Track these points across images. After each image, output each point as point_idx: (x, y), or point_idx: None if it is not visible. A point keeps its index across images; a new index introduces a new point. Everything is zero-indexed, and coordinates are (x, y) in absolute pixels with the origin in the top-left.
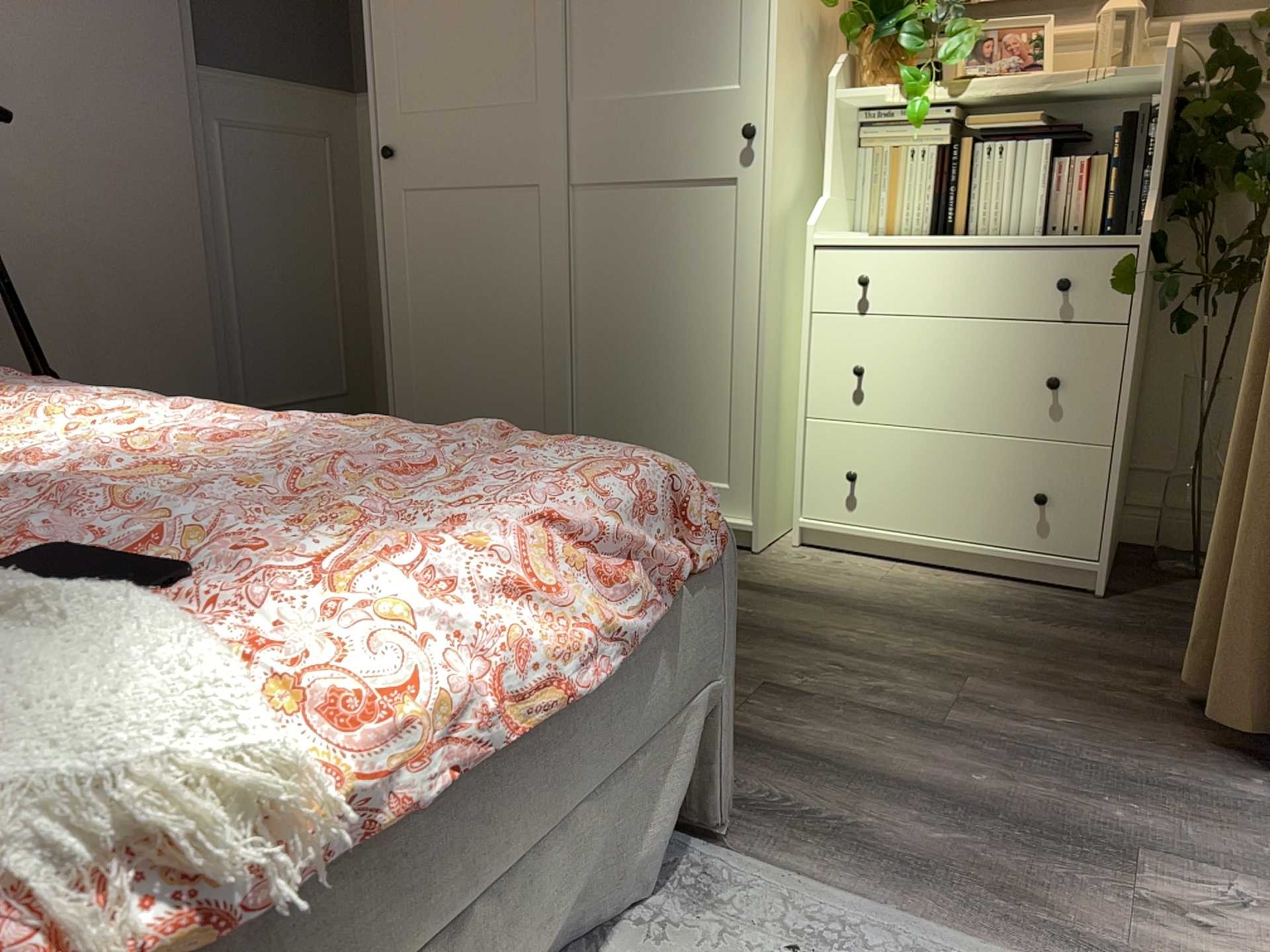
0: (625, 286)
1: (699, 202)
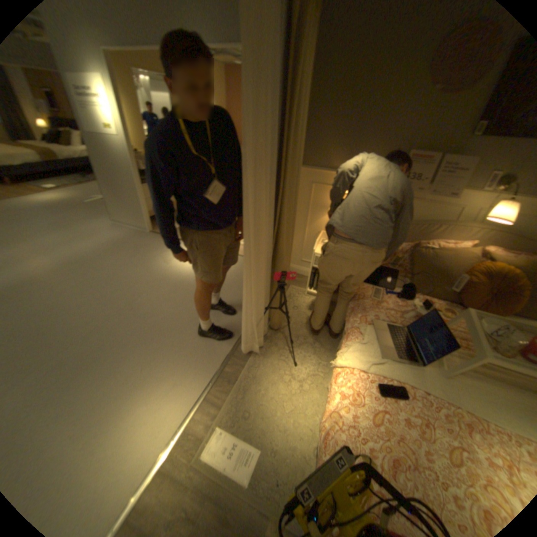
0: None
1: None
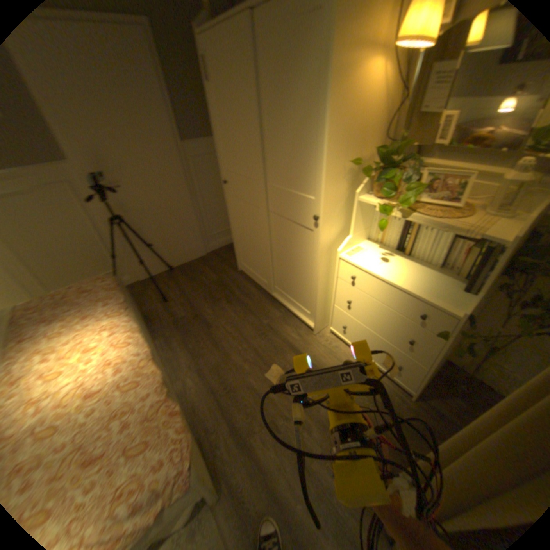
0: (283, 246)
1: (302, 232)
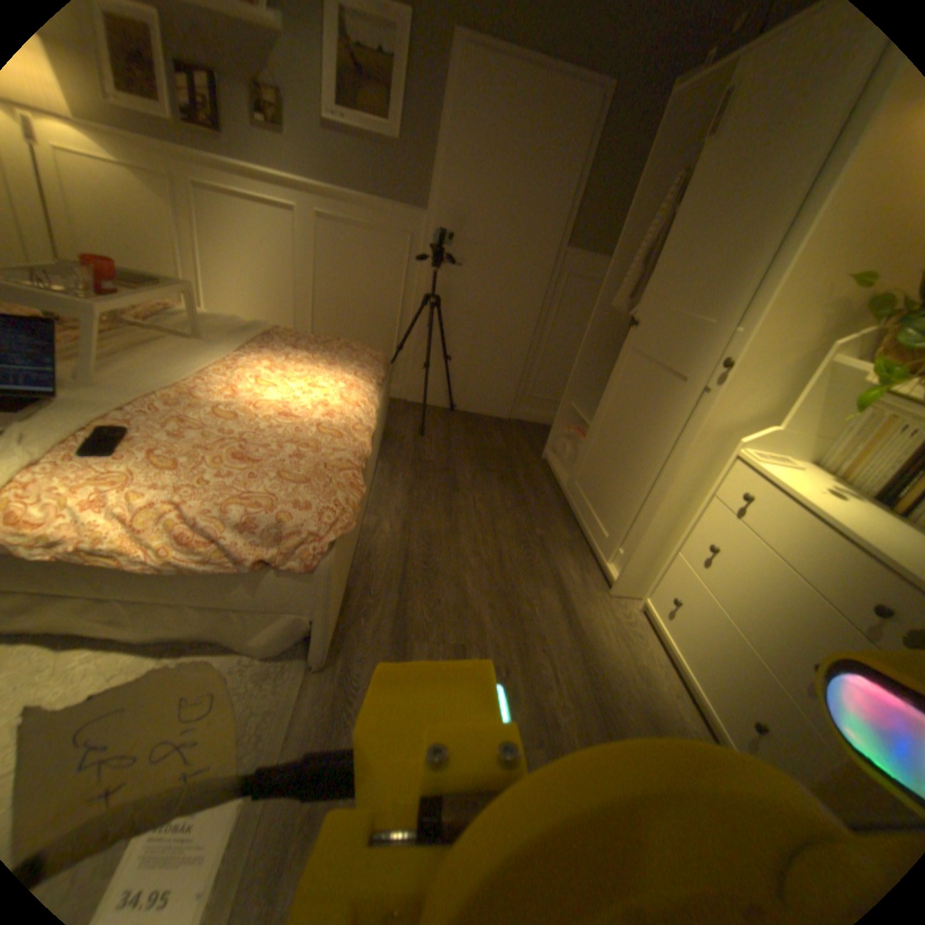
0: (640, 420)
1: (689, 393)
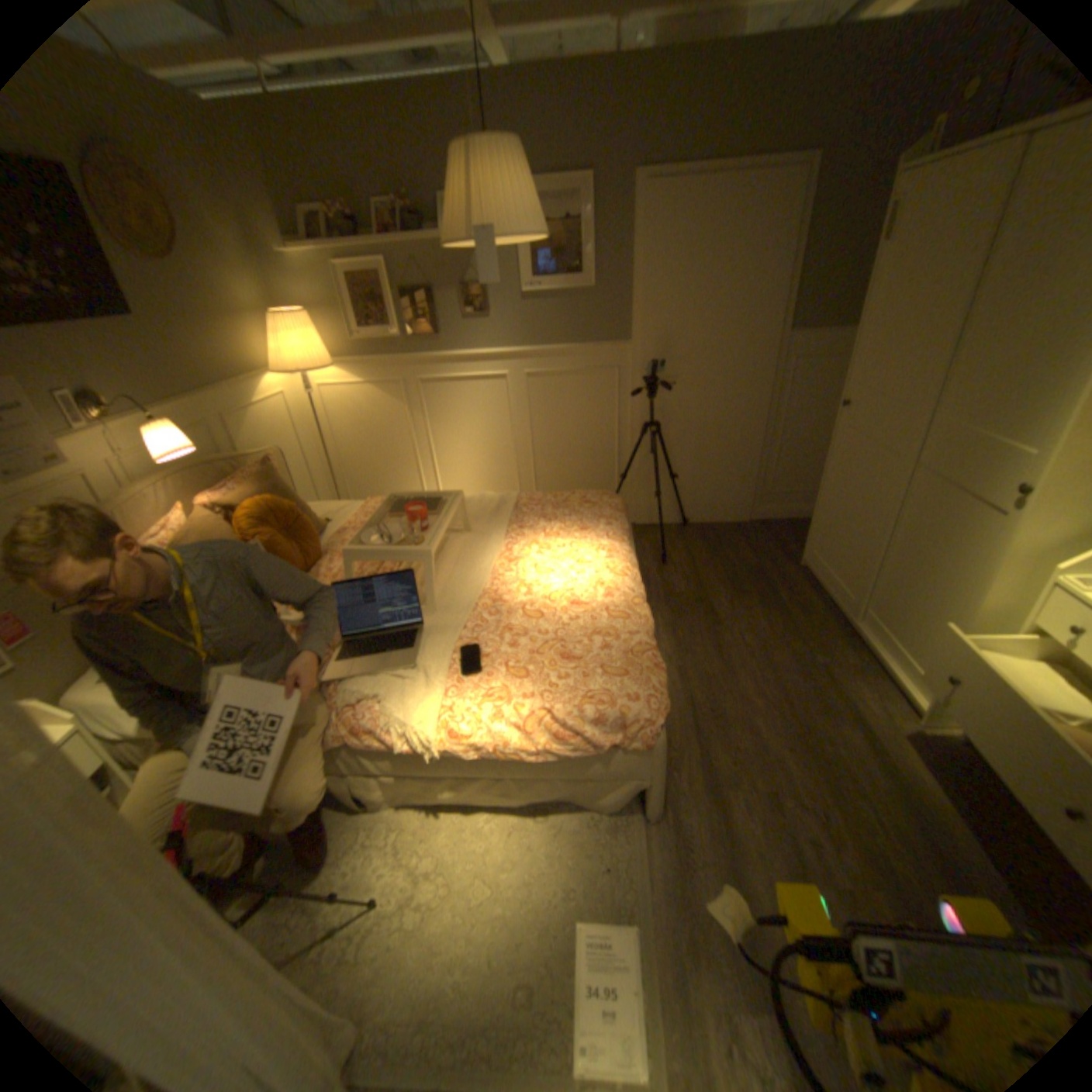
0: (924, 536)
1: (982, 513)
